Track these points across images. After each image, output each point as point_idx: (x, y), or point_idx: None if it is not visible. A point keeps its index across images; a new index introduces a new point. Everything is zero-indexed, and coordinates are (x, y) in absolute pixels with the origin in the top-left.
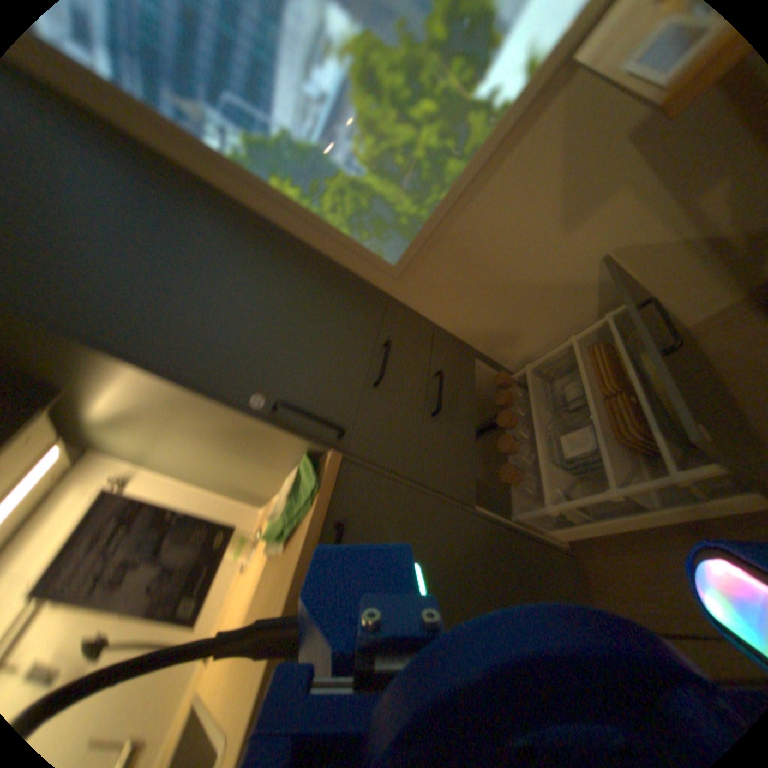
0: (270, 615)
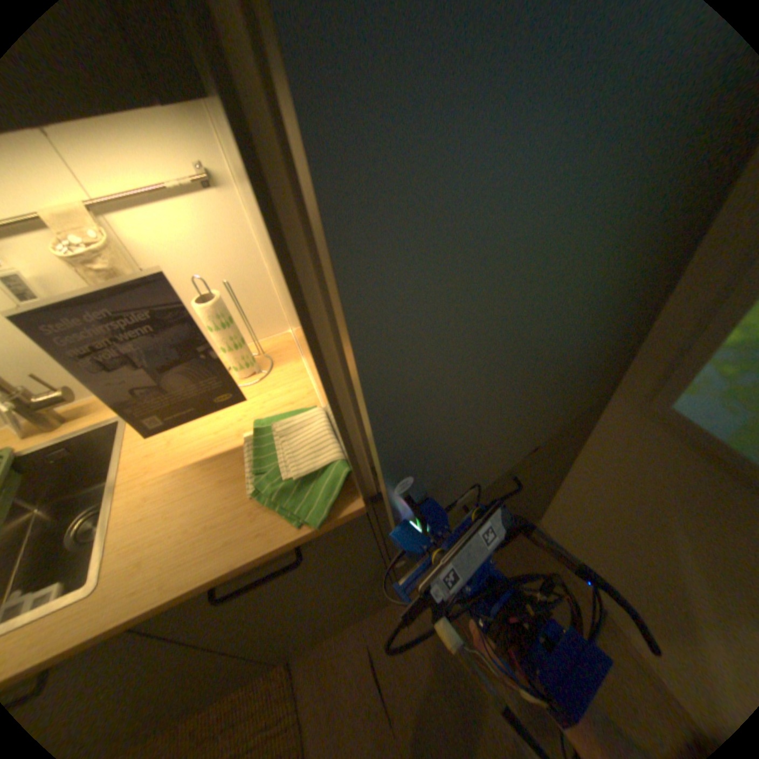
0: (191, 556)
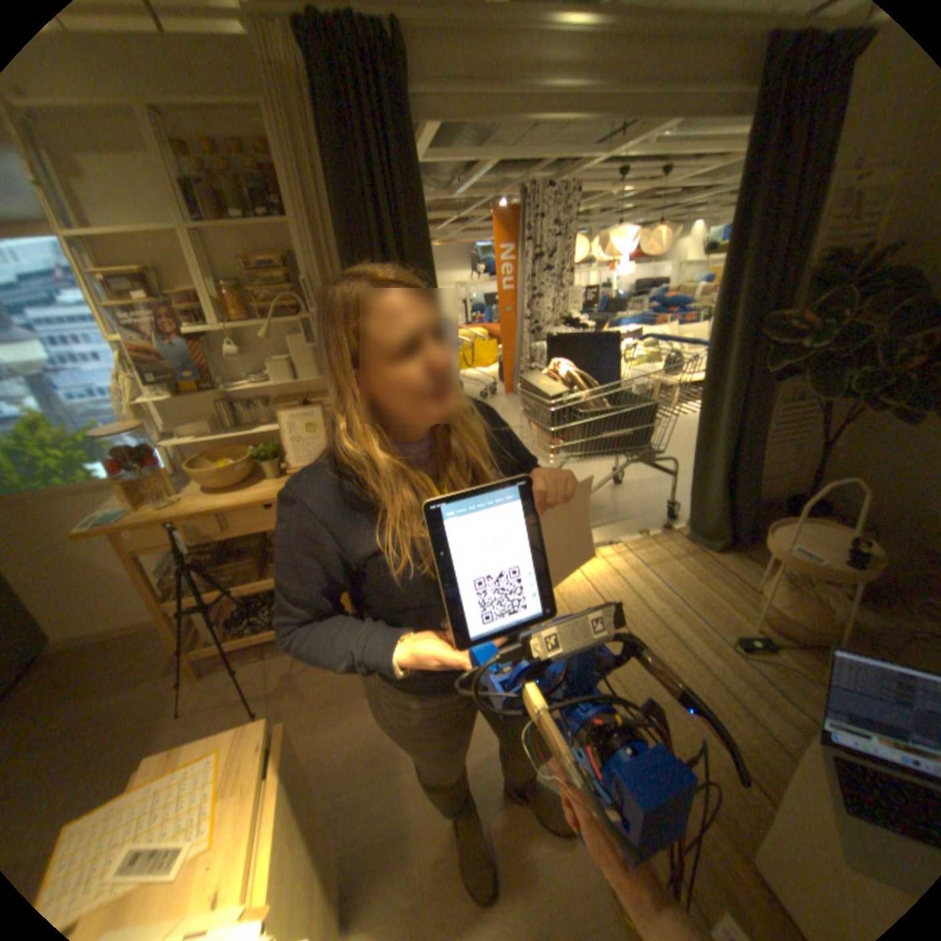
0: None
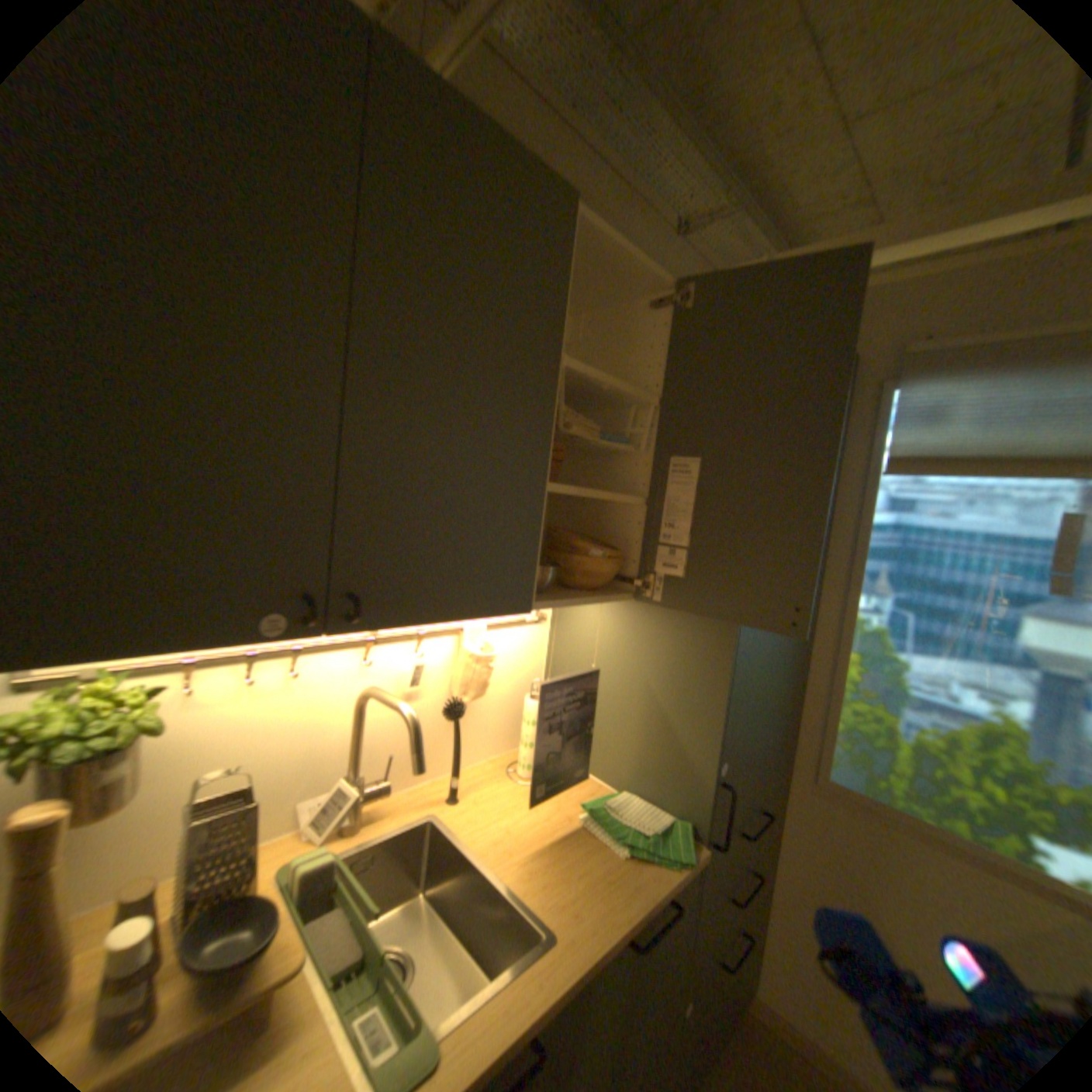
0: (616, 903)
